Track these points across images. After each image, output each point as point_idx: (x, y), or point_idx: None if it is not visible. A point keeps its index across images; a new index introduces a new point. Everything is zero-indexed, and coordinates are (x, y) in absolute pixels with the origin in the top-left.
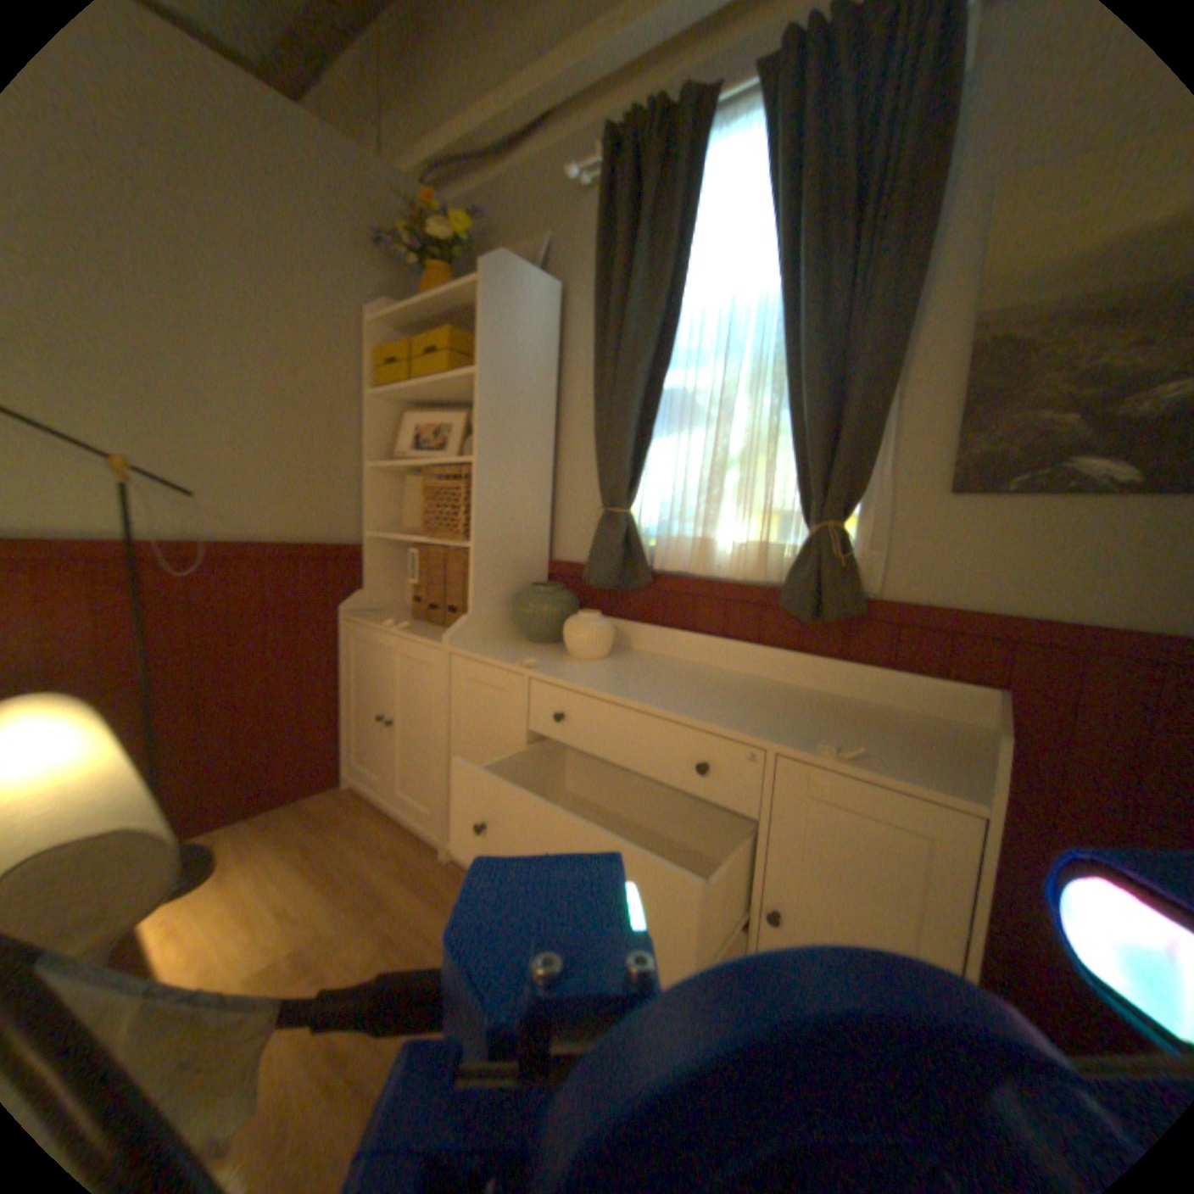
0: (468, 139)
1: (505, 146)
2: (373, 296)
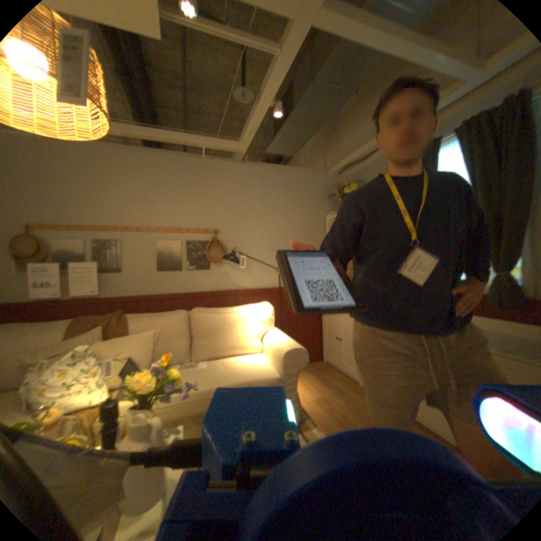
0: (354, 159)
1: (366, 156)
2: (328, 211)
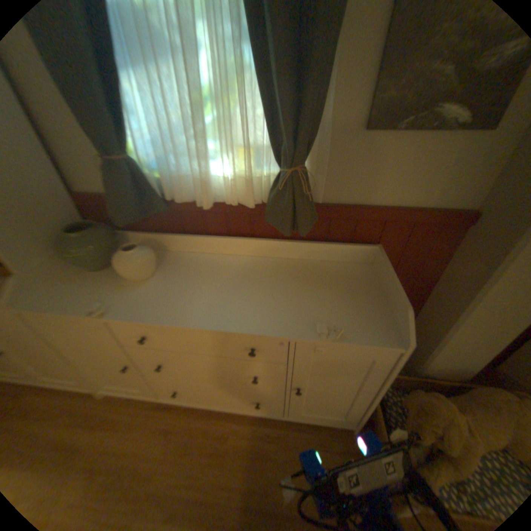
0: None
1: None
2: None
